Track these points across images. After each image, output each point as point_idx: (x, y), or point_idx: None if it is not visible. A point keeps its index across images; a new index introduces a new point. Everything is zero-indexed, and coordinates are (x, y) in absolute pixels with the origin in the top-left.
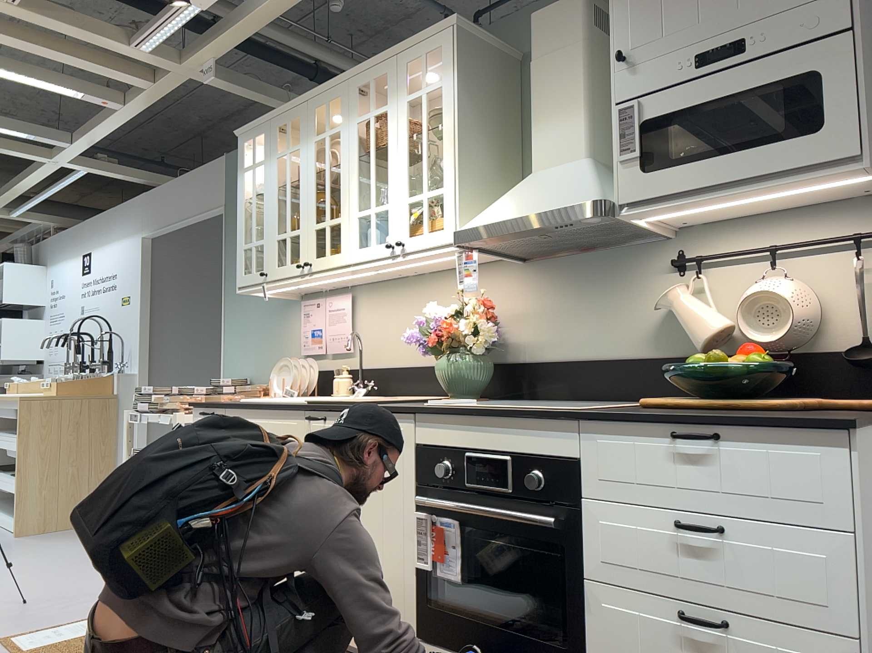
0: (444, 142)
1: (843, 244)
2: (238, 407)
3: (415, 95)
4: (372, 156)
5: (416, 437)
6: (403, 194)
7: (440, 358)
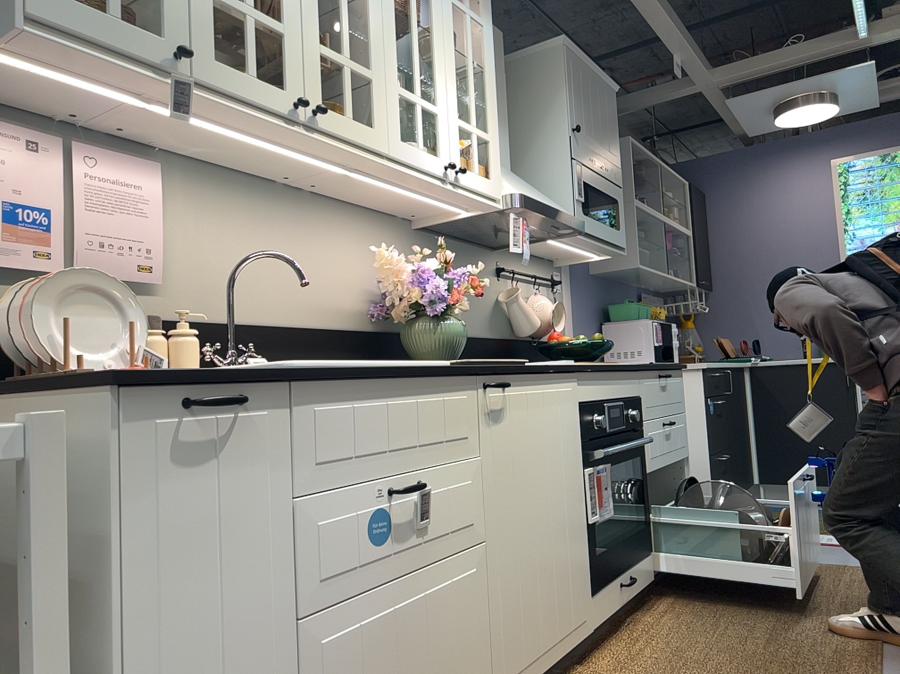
0: (489, 88)
1: (546, 283)
2: (347, 377)
3: (460, 5)
4: (416, 25)
5: (578, 395)
6: (454, 111)
7: (424, 318)
